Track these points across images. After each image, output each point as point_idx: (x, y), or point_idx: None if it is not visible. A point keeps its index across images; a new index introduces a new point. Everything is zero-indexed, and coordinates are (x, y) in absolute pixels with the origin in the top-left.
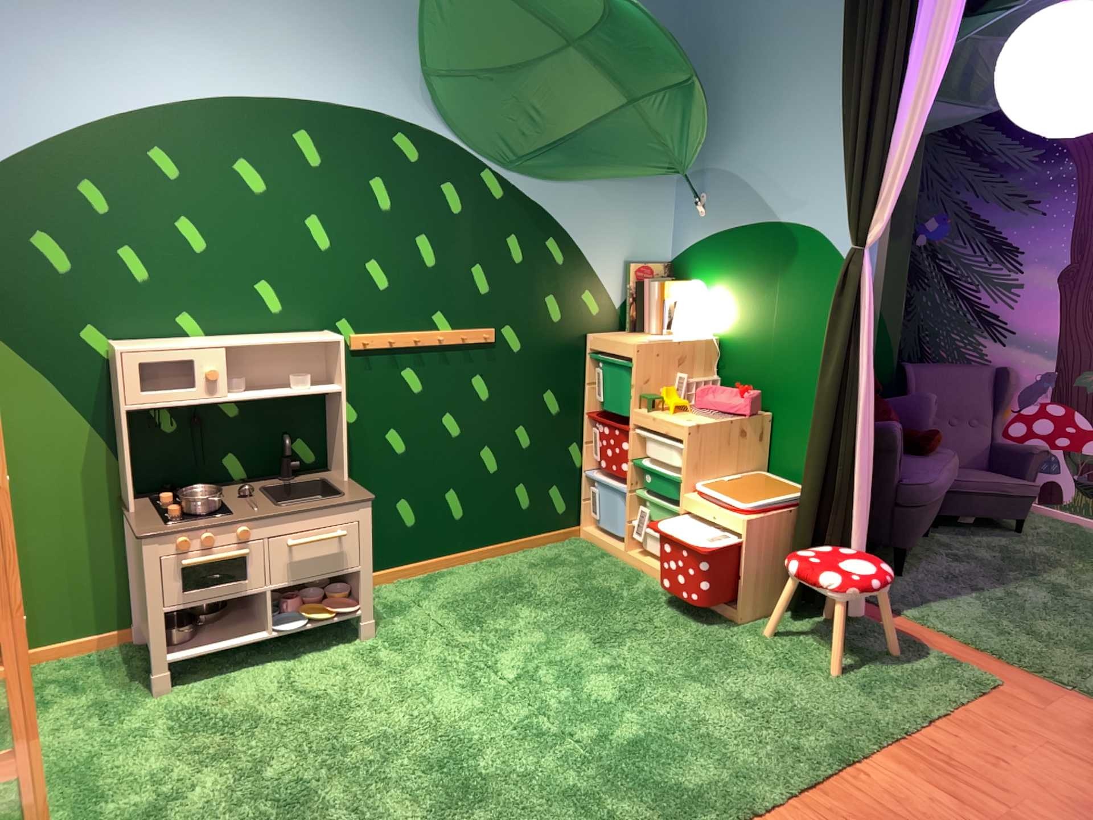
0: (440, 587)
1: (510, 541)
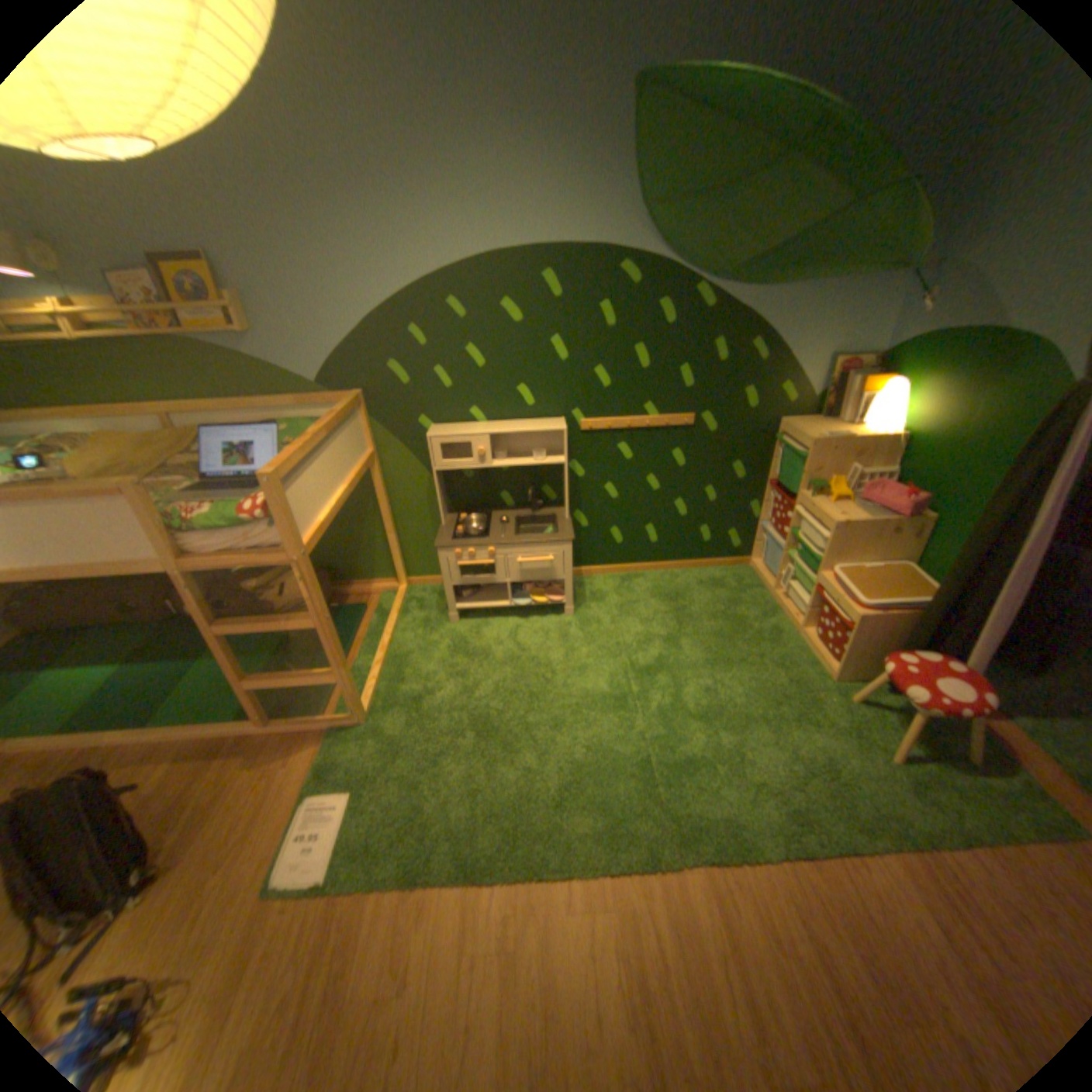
0: (630, 586)
1: (691, 561)
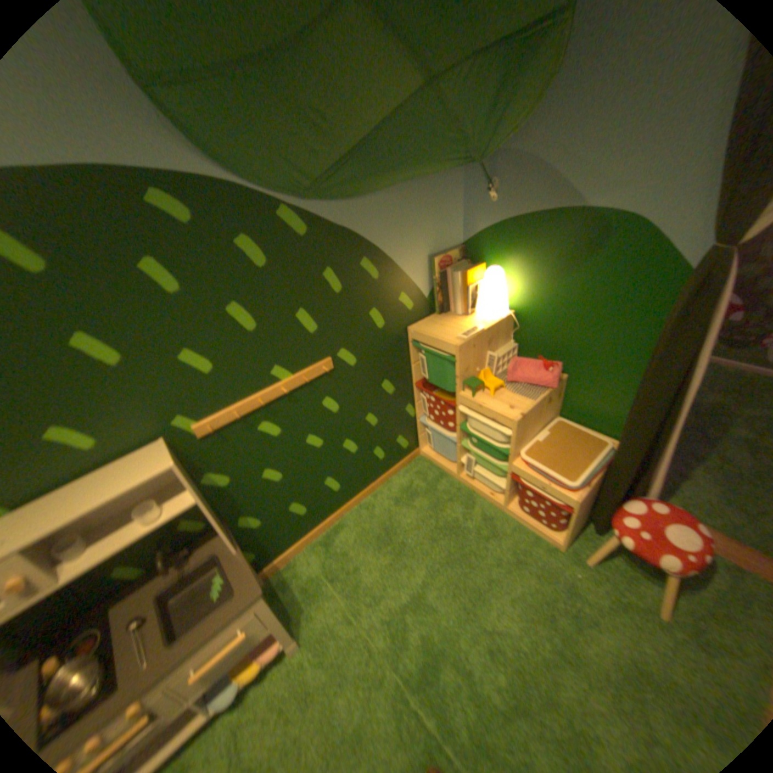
0: (337, 548)
1: (376, 480)
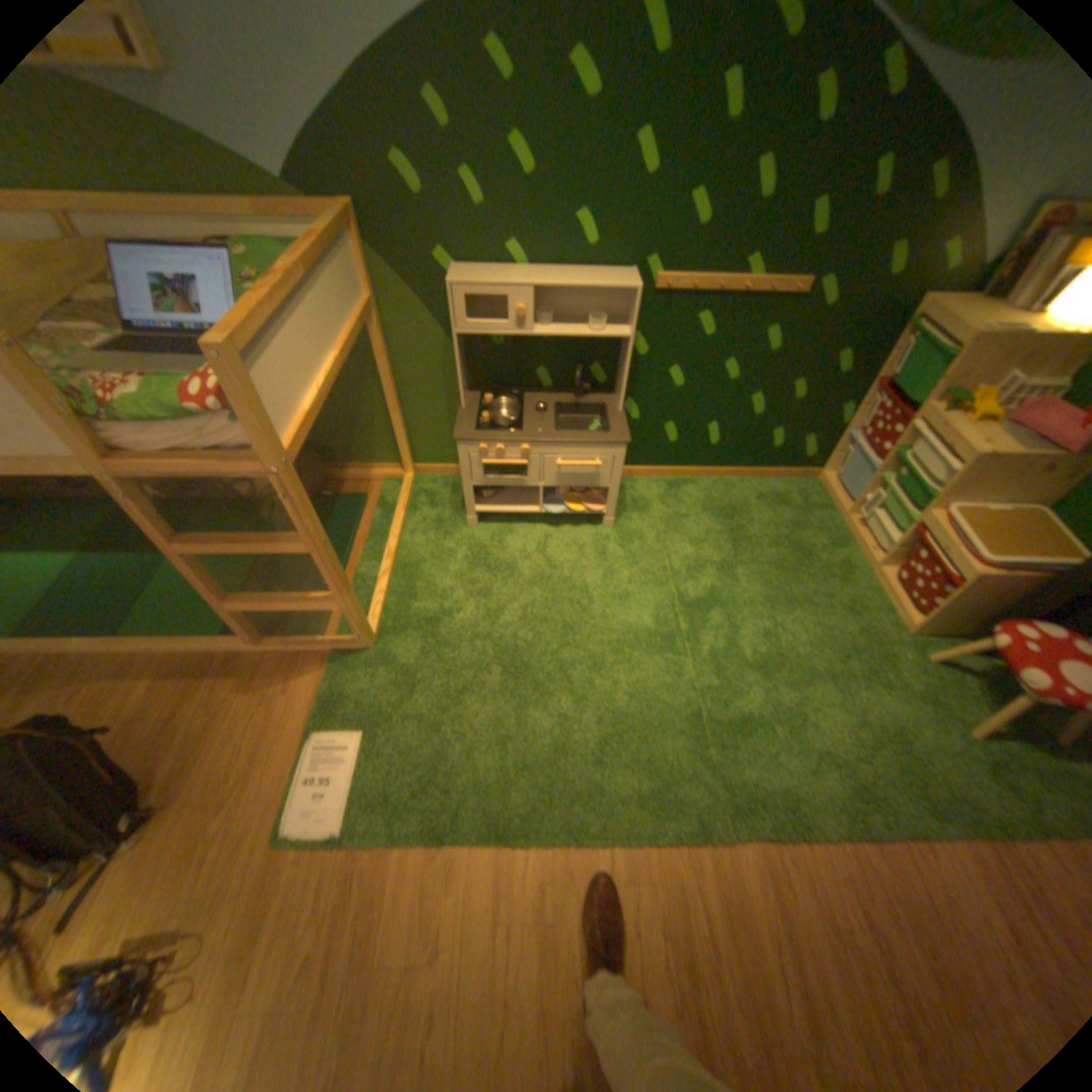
0: (679, 496)
1: (753, 469)
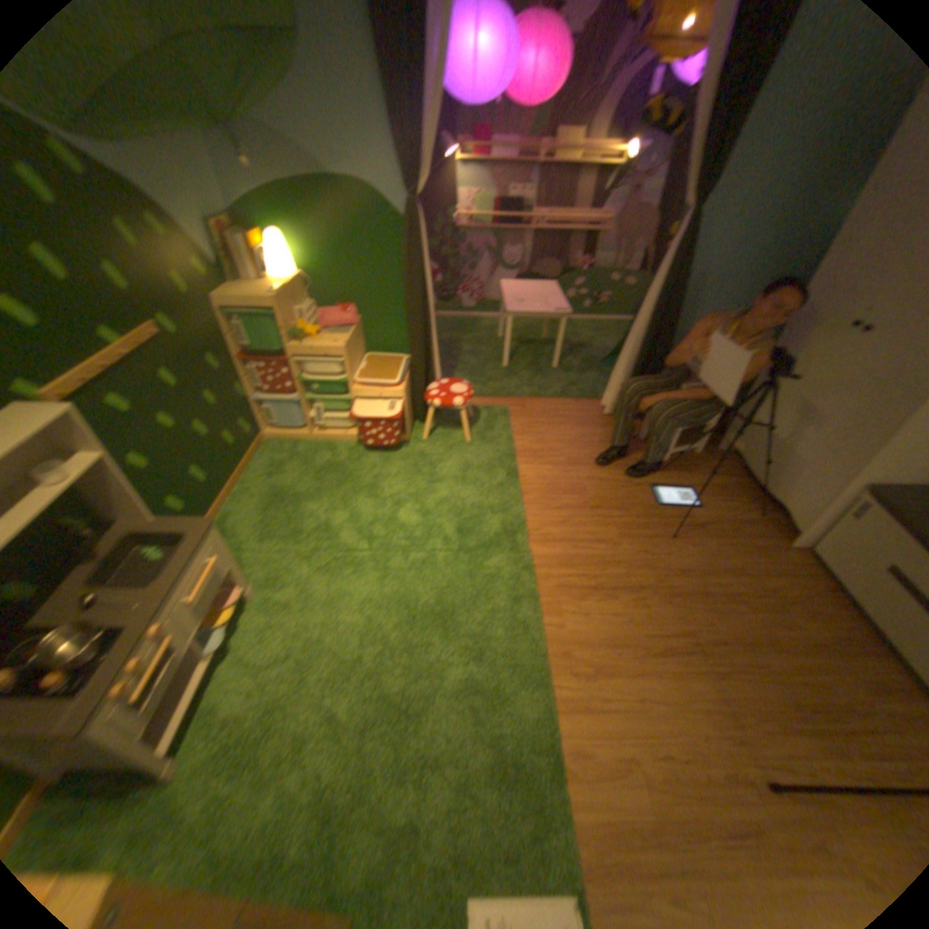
0: (236, 528)
1: (237, 468)
